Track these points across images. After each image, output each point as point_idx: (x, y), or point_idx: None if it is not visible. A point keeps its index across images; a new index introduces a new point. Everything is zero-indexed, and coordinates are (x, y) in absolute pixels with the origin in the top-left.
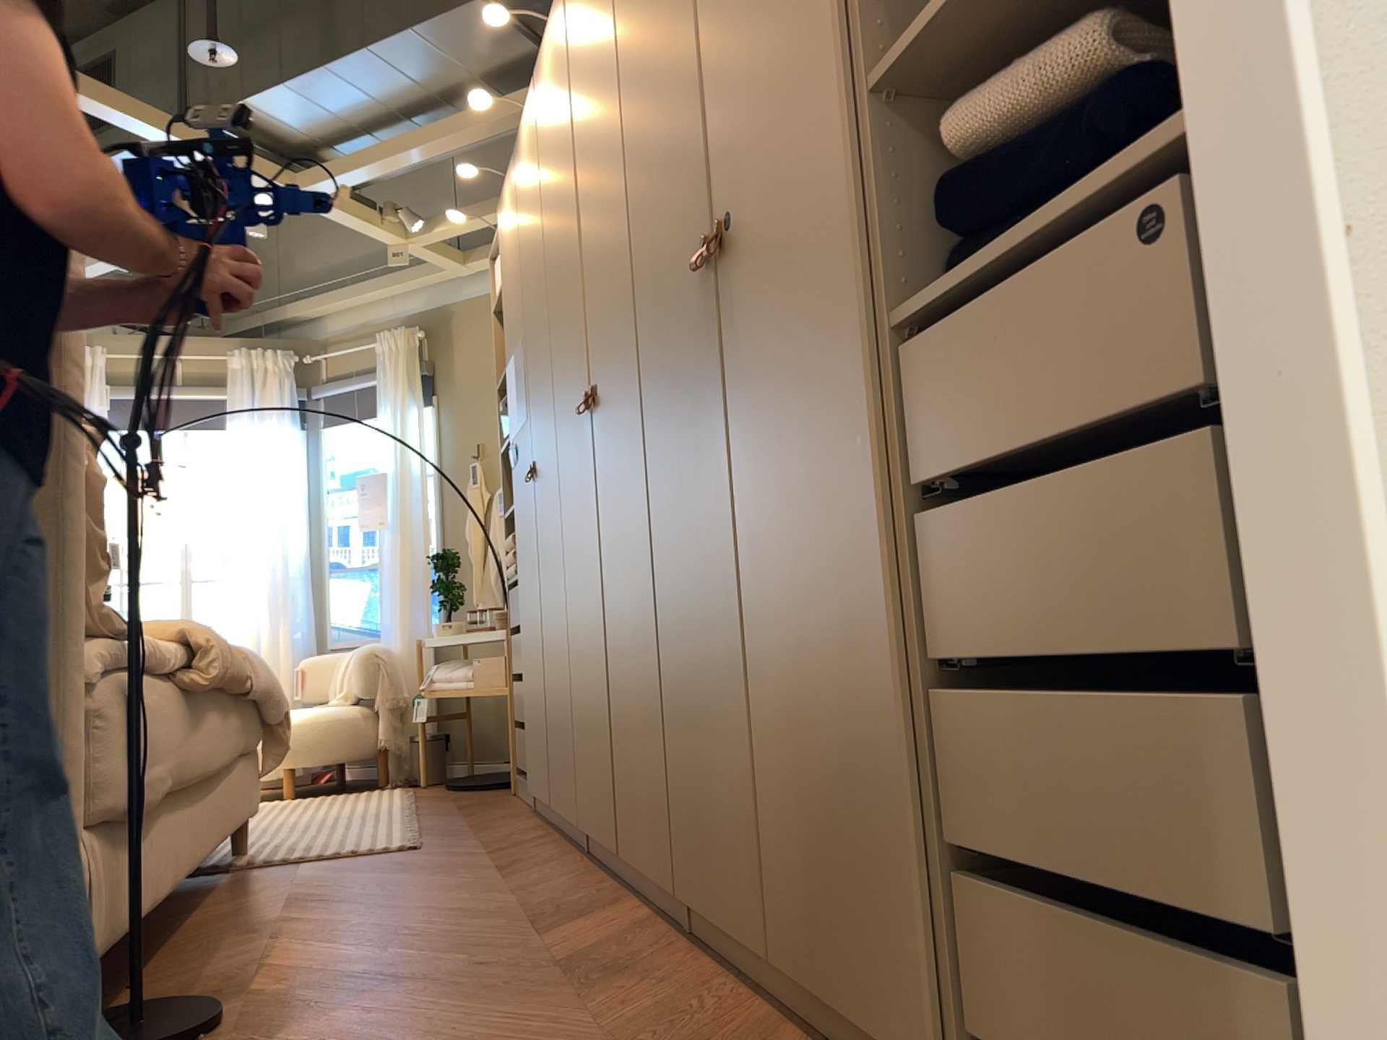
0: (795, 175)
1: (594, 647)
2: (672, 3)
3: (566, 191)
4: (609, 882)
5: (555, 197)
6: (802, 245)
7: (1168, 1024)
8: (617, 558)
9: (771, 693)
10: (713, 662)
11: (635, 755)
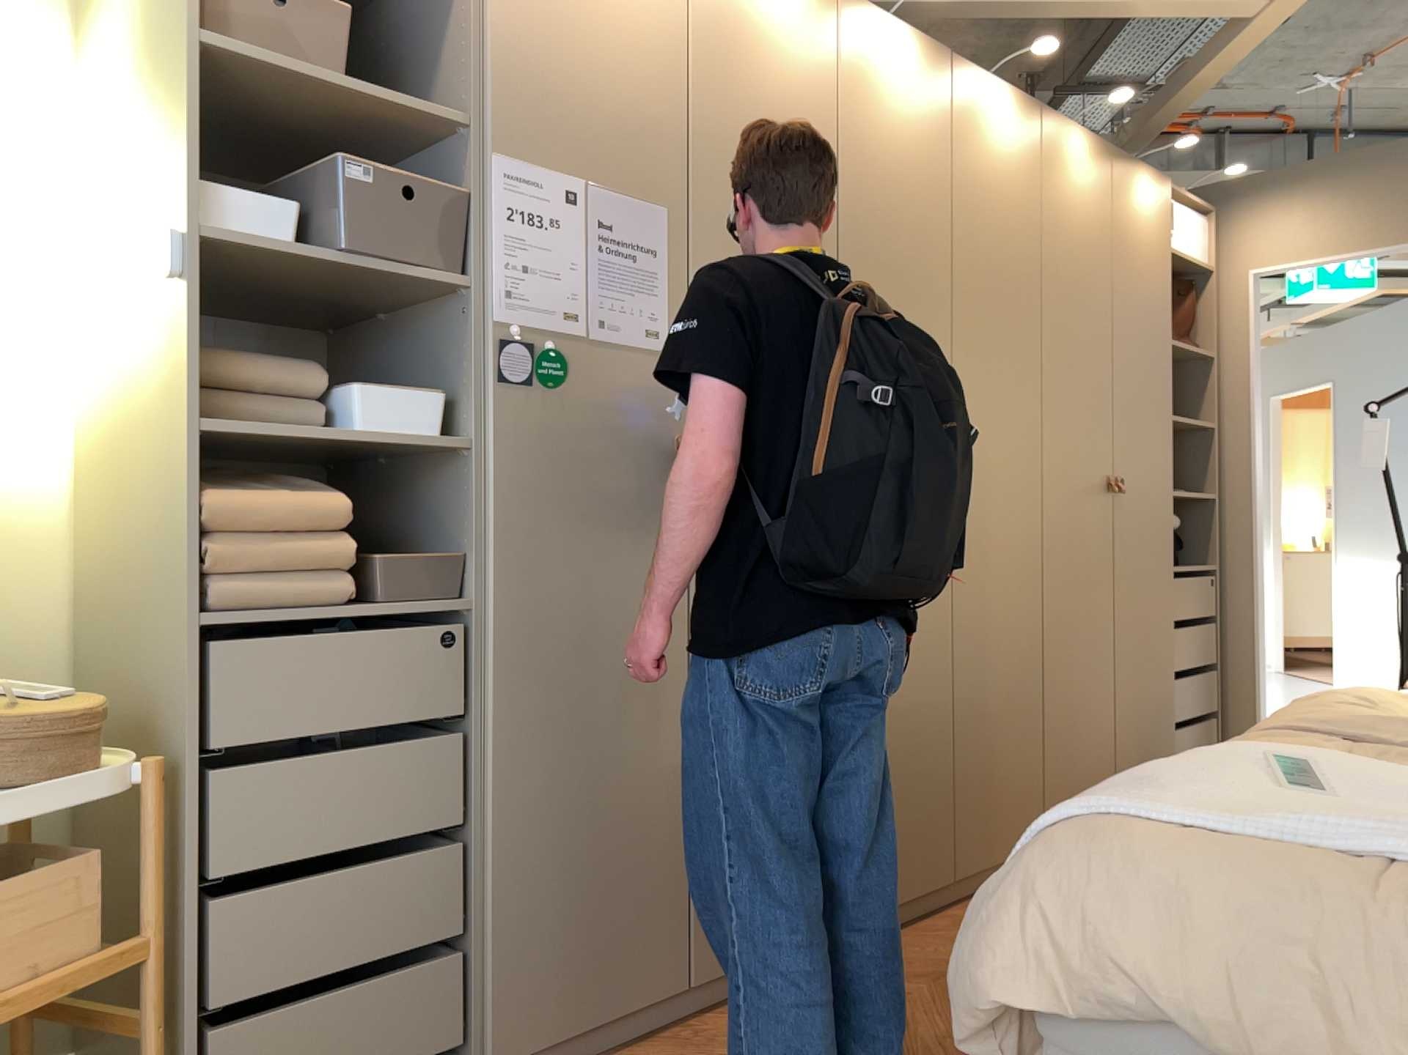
0: (1149, 491)
1: (917, 703)
2: (1091, 321)
3: (916, 231)
4: (931, 919)
5: (882, 199)
6: (1149, 519)
7: (1200, 736)
8: (978, 621)
9: (1119, 693)
10: (1085, 686)
11: (988, 777)
